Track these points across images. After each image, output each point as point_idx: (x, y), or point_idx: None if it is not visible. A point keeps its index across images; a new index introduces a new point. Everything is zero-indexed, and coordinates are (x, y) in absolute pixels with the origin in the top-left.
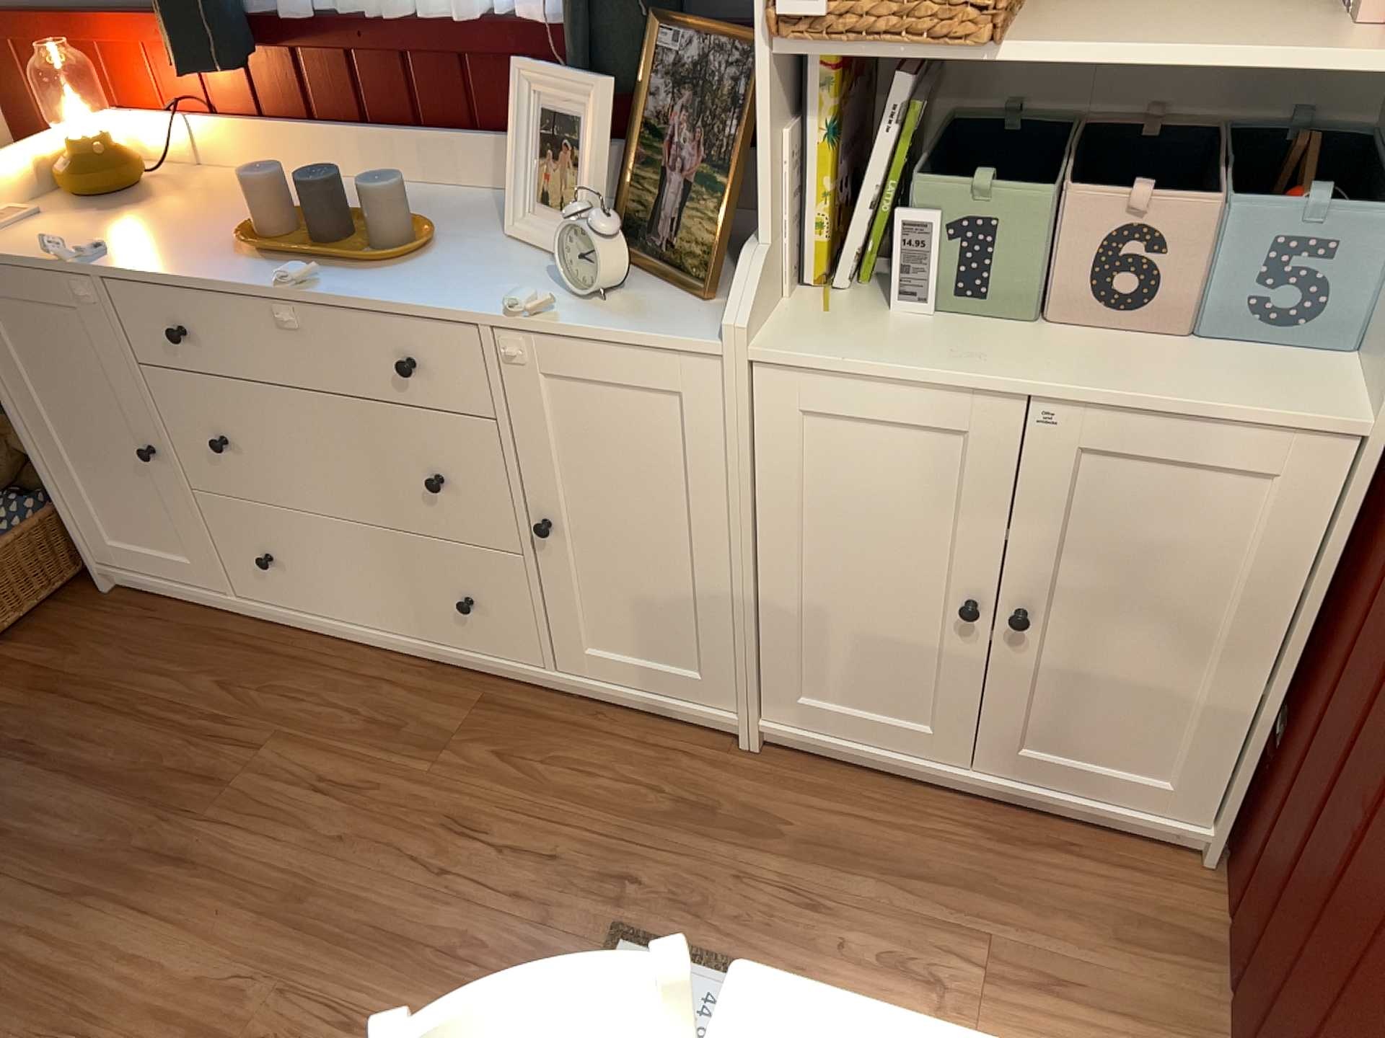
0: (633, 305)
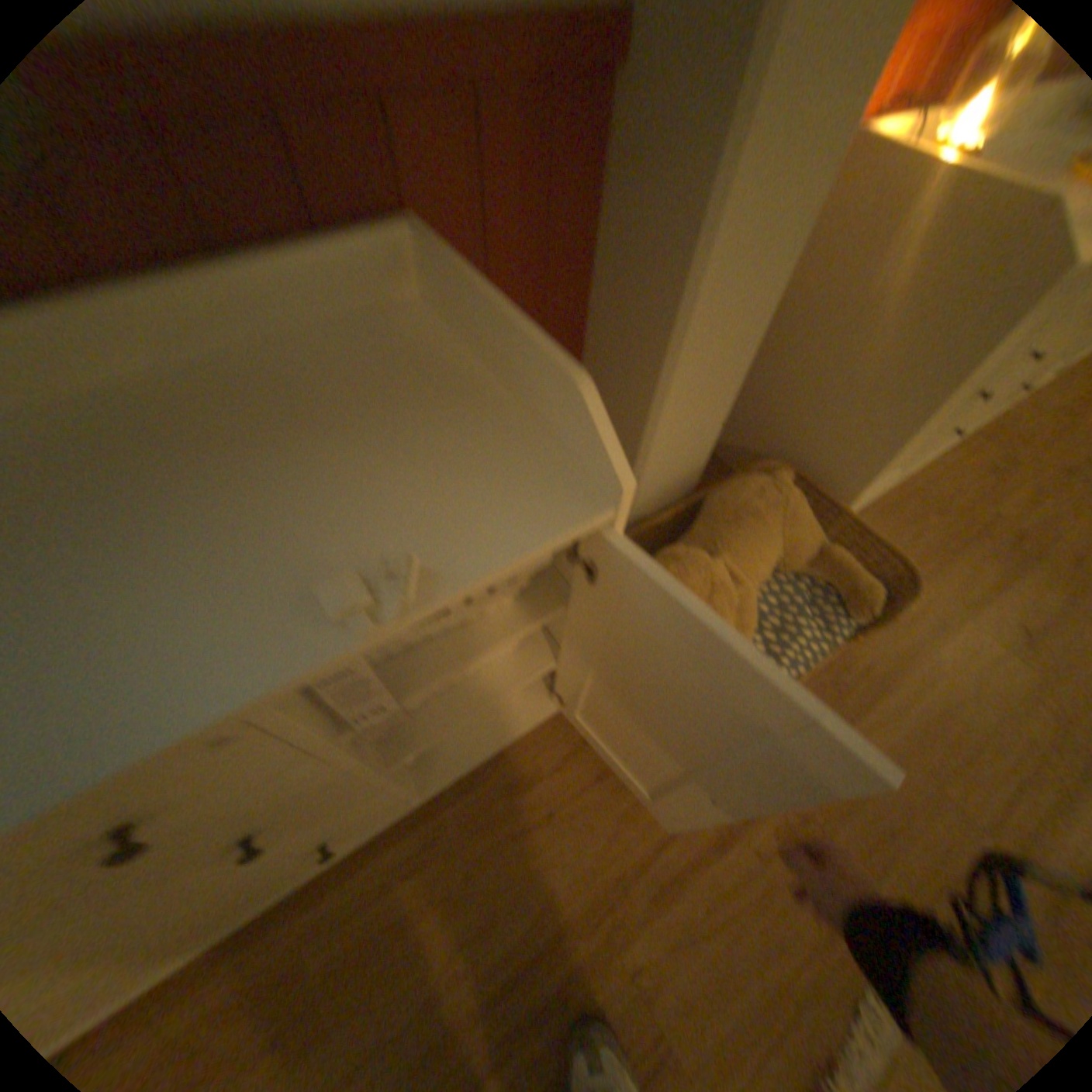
0: None
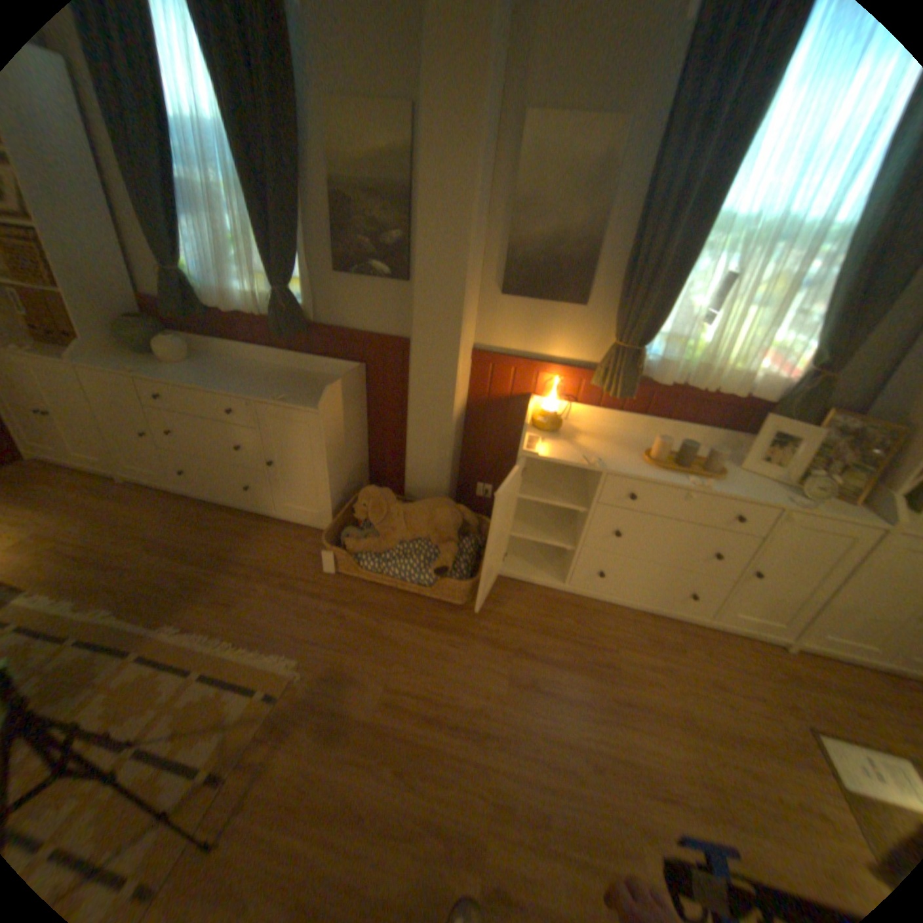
0: (832, 504)
